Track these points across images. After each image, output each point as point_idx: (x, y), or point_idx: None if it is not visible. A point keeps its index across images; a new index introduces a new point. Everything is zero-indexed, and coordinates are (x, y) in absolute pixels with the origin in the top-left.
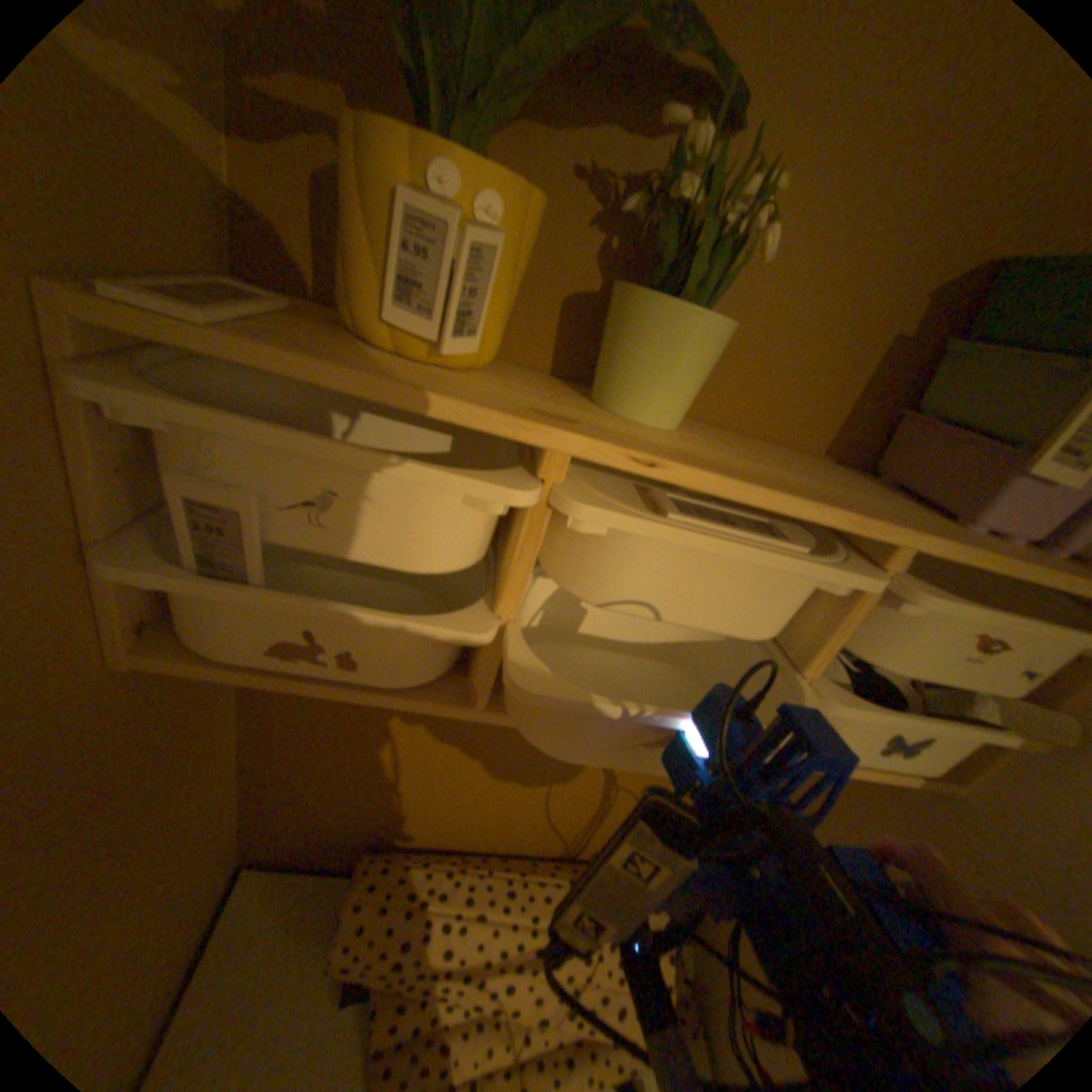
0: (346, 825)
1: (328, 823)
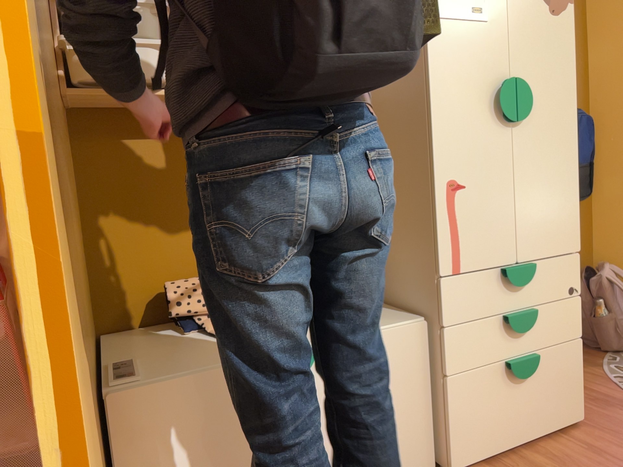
0: (149, 282)
1: (139, 283)
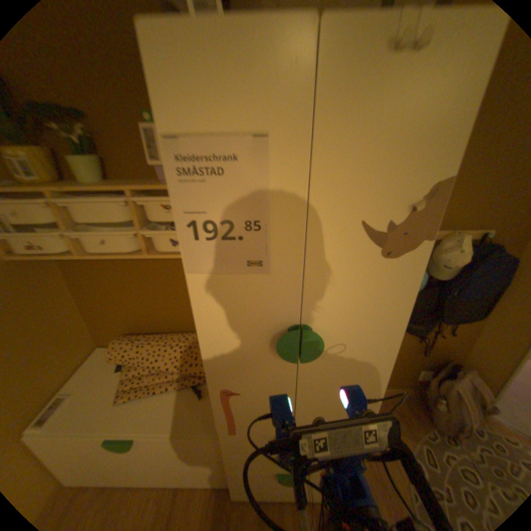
0: (117, 329)
1: (112, 329)
